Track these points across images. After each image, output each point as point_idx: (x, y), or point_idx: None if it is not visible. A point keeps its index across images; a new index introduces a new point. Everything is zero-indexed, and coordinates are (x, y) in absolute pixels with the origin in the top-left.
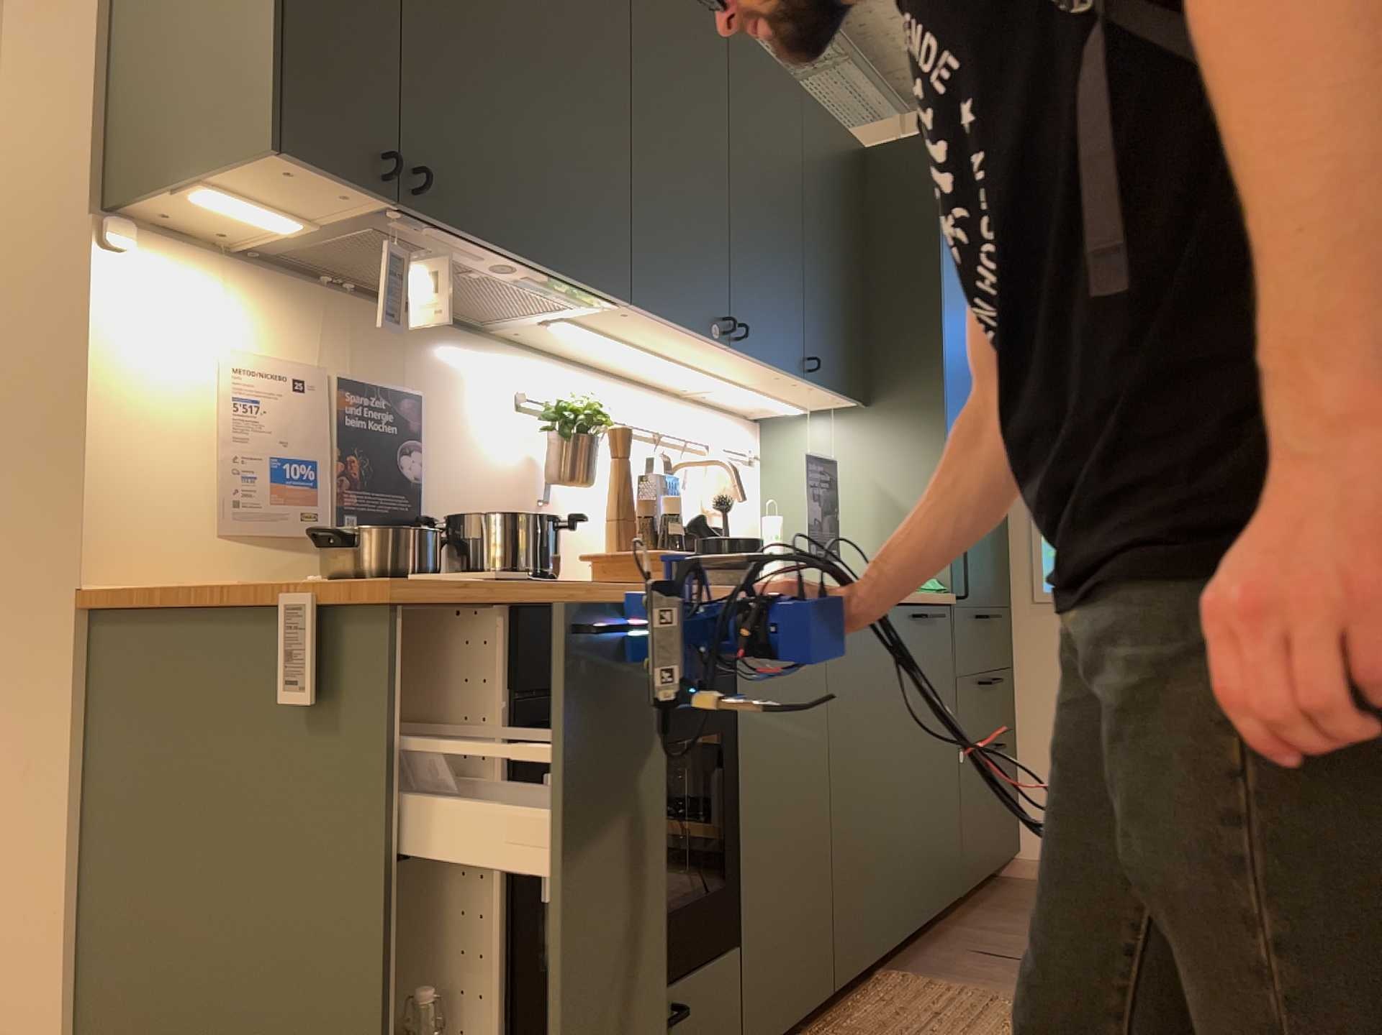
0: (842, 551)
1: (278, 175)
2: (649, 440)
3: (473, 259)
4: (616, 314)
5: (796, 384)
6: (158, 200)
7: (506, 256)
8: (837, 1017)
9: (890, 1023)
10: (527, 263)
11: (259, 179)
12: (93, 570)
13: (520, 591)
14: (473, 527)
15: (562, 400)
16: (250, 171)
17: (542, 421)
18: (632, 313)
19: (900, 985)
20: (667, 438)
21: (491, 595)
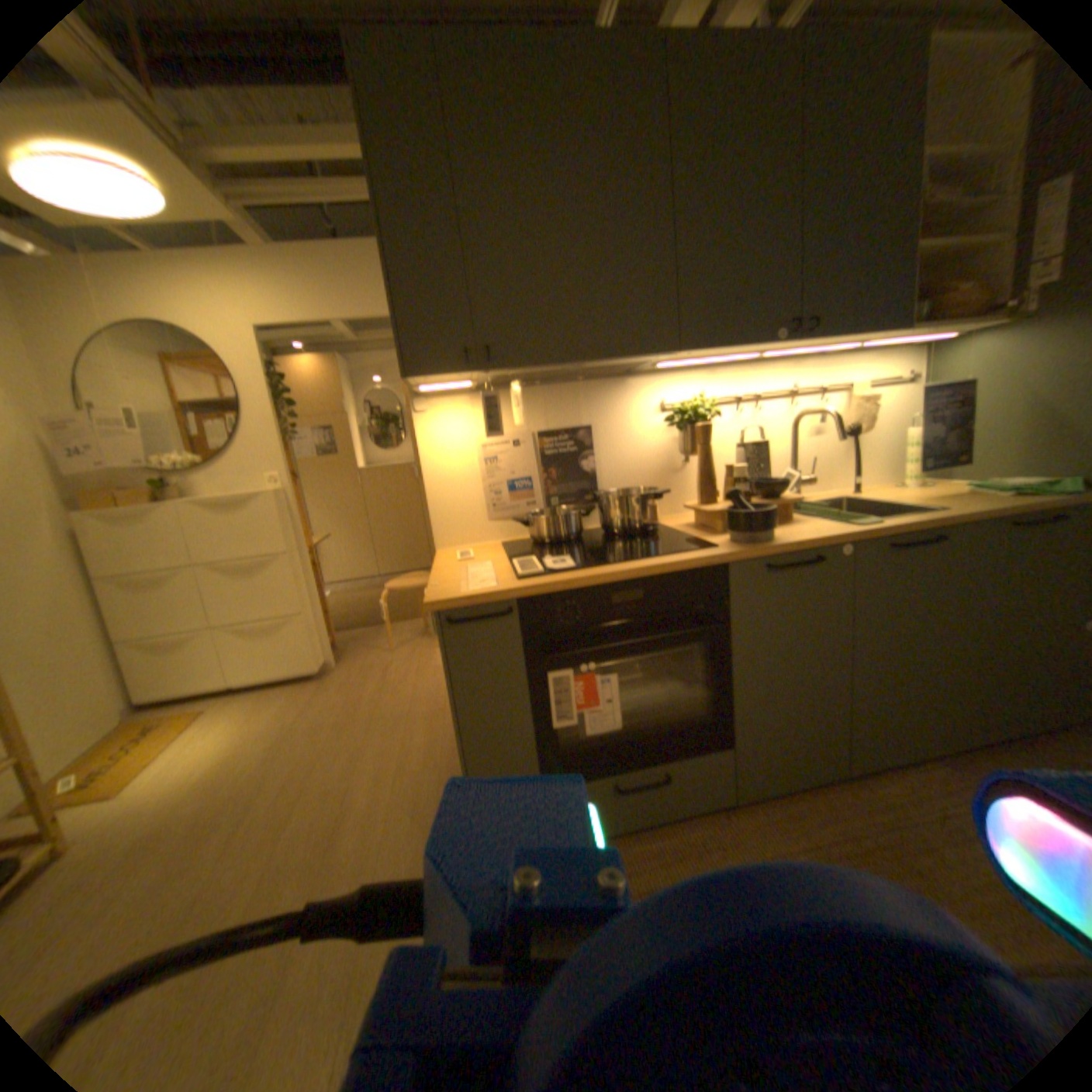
0: (988, 448)
1: (424, 379)
2: (793, 393)
3: (558, 366)
4: (686, 352)
5: (915, 329)
6: (419, 389)
7: (568, 362)
8: (864, 786)
9: (899, 807)
10: (584, 360)
11: (424, 380)
12: (439, 543)
13: (514, 592)
14: (605, 502)
15: (684, 403)
16: (413, 381)
17: (669, 420)
18: (695, 350)
19: (940, 780)
20: (806, 389)
21: (494, 597)
